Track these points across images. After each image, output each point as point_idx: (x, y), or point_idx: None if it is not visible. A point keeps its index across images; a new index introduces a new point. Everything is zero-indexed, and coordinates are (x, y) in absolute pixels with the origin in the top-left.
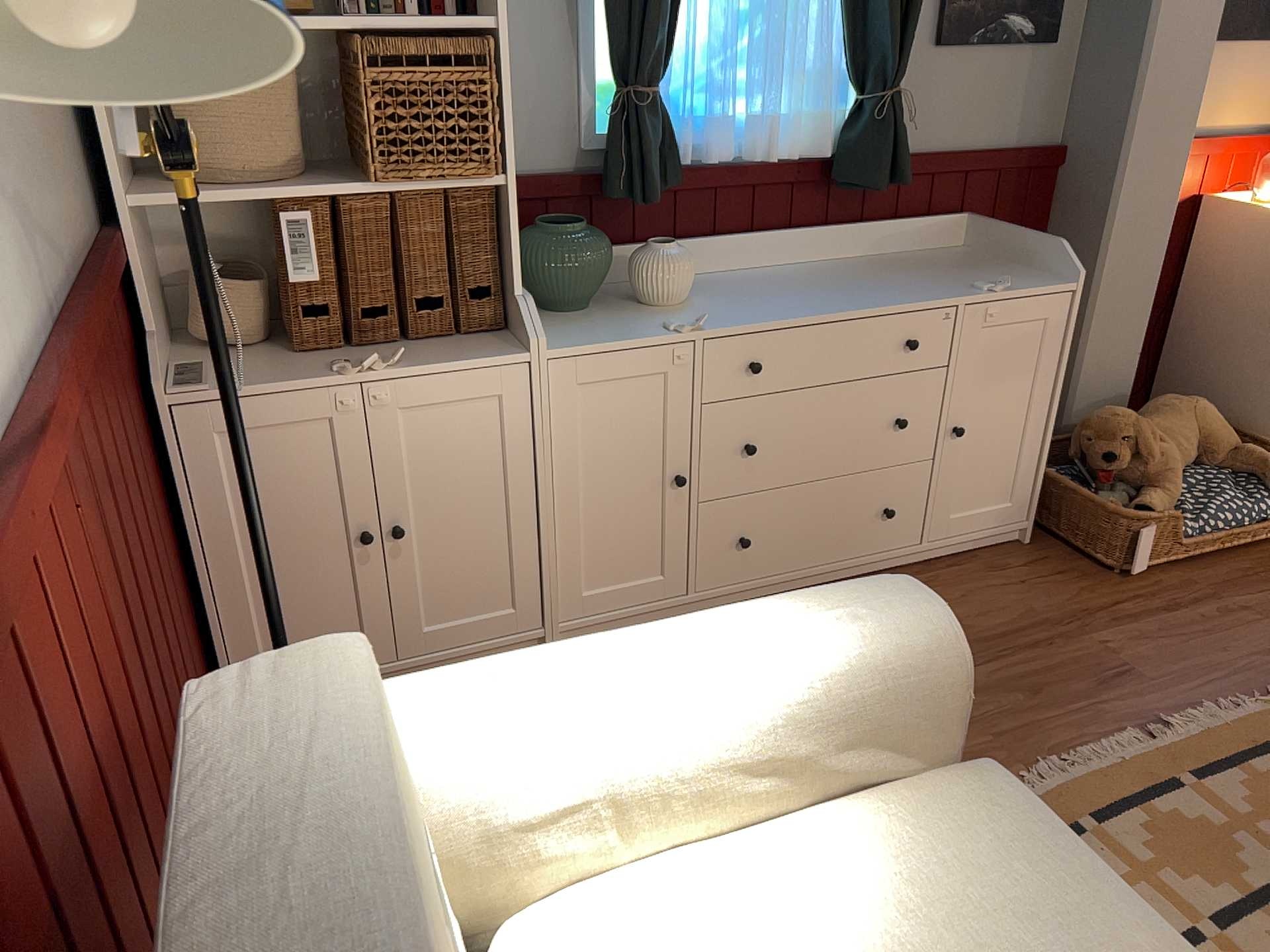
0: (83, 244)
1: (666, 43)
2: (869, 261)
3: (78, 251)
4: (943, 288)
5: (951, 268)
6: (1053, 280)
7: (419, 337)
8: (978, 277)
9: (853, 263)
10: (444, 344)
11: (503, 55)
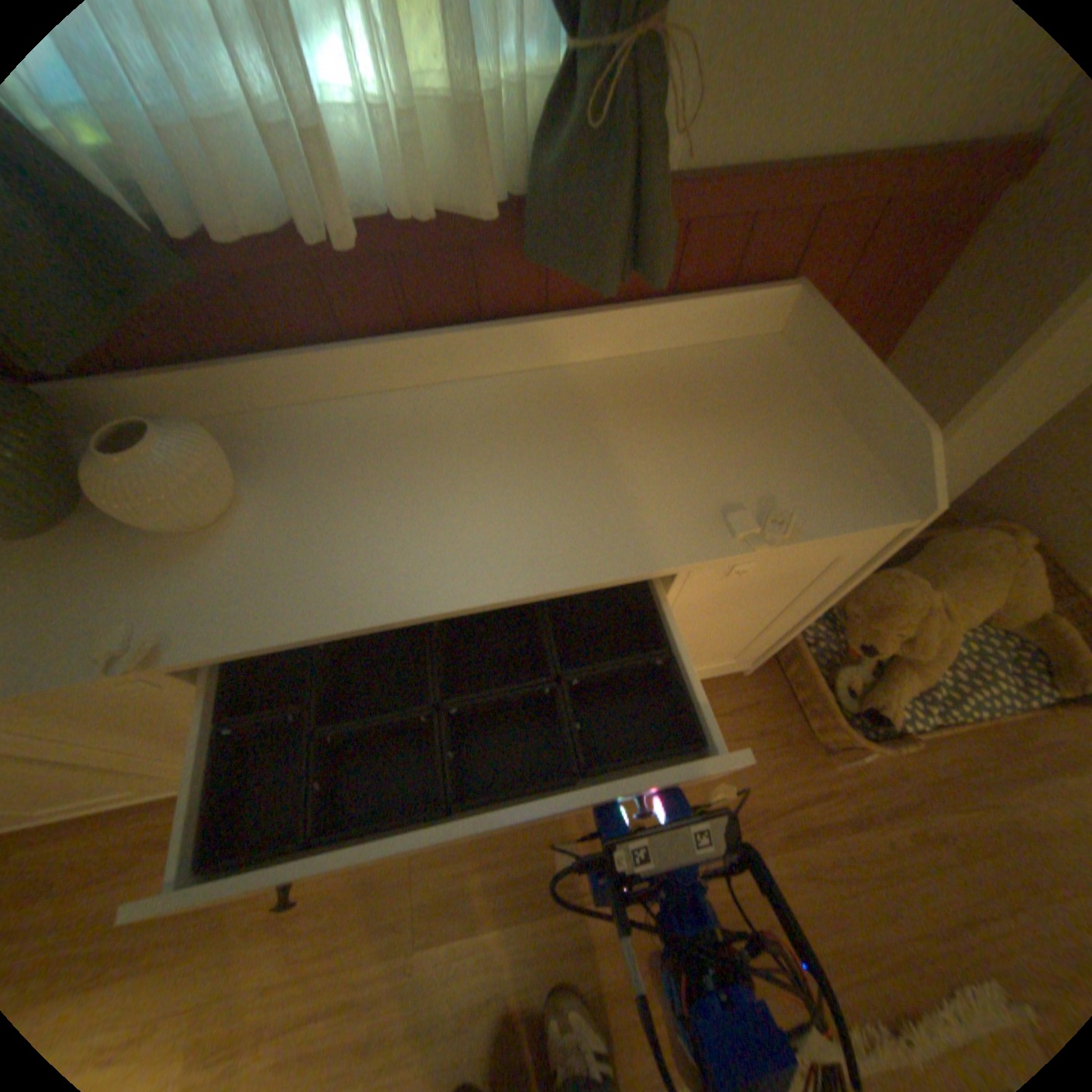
0: None
1: None
2: (606, 375)
3: None
4: (672, 509)
5: (722, 418)
6: (879, 493)
7: None
8: (752, 462)
9: (578, 380)
10: None
11: None
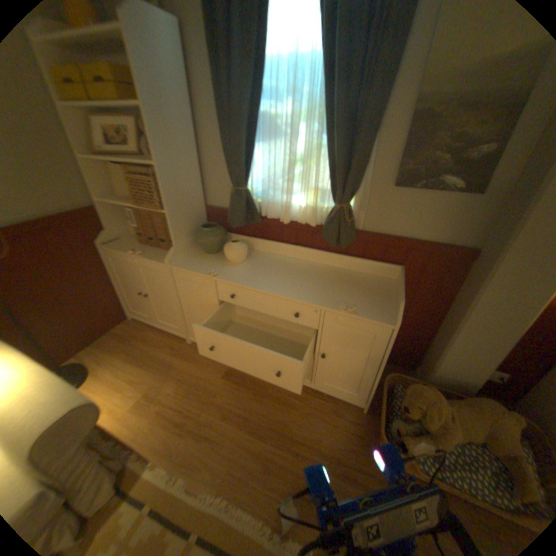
0: (60, 208)
1: (243, 171)
2: (337, 271)
3: (51, 210)
4: (328, 298)
5: (359, 289)
6: (388, 317)
7: (162, 248)
8: (358, 299)
9: (329, 270)
10: (163, 252)
11: (158, 172)
